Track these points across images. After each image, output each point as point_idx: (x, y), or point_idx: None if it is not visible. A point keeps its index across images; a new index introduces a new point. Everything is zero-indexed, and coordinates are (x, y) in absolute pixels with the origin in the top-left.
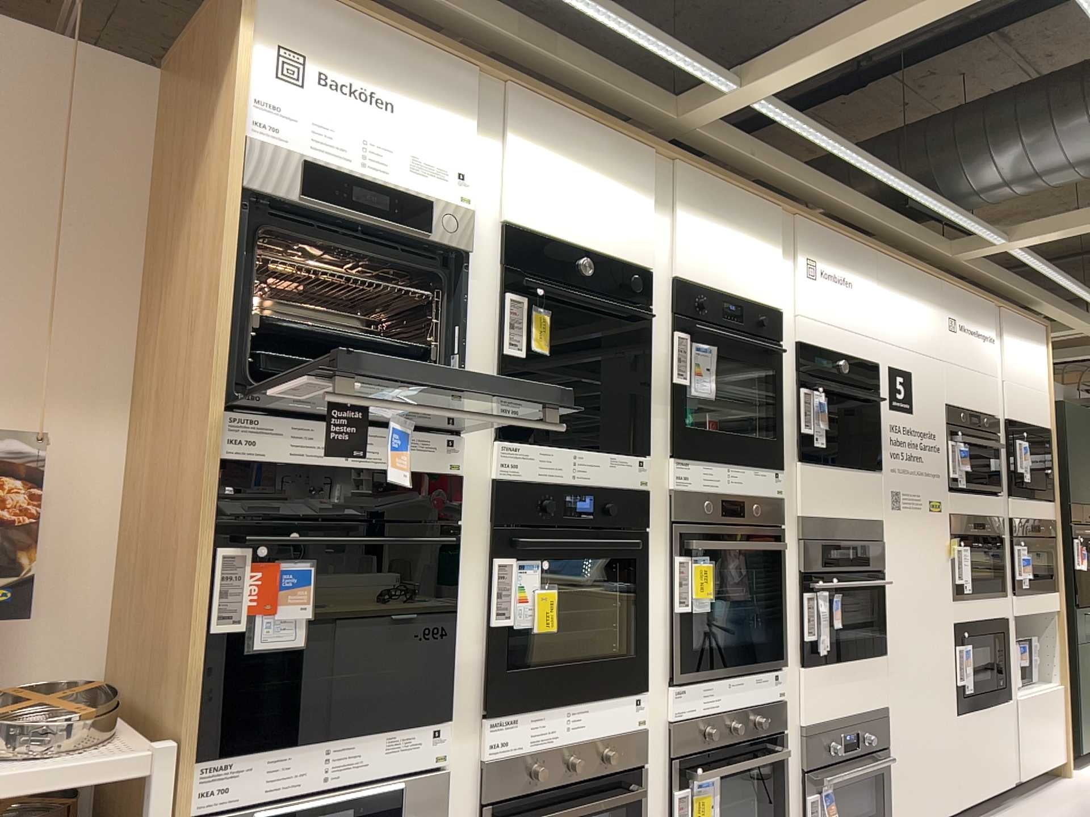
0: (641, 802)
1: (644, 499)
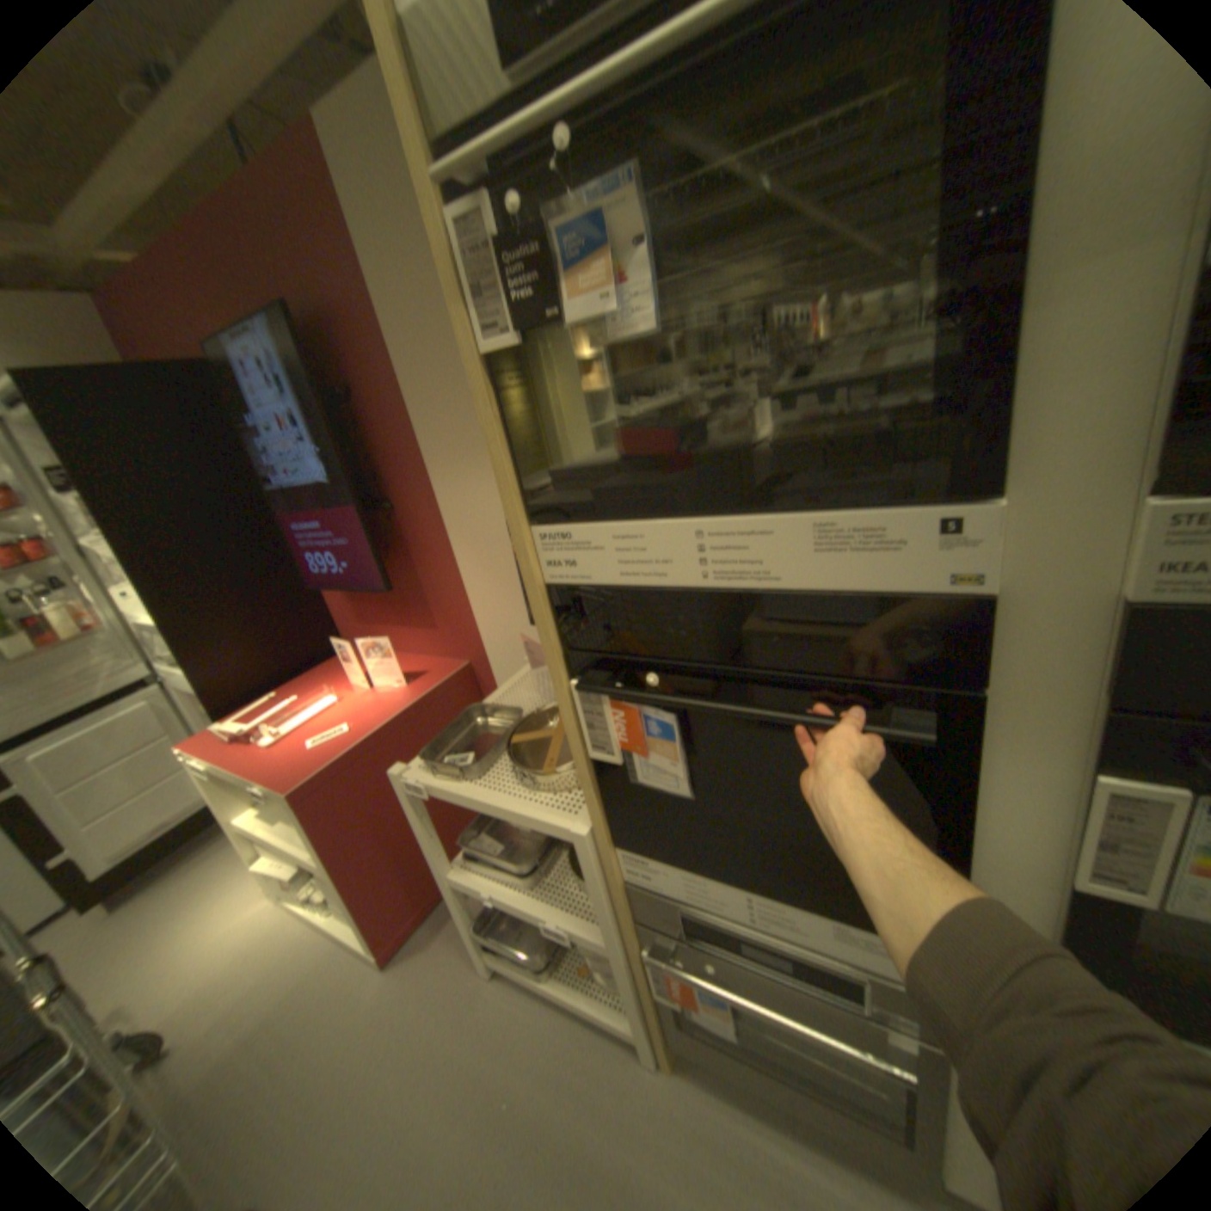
0: None
1: None
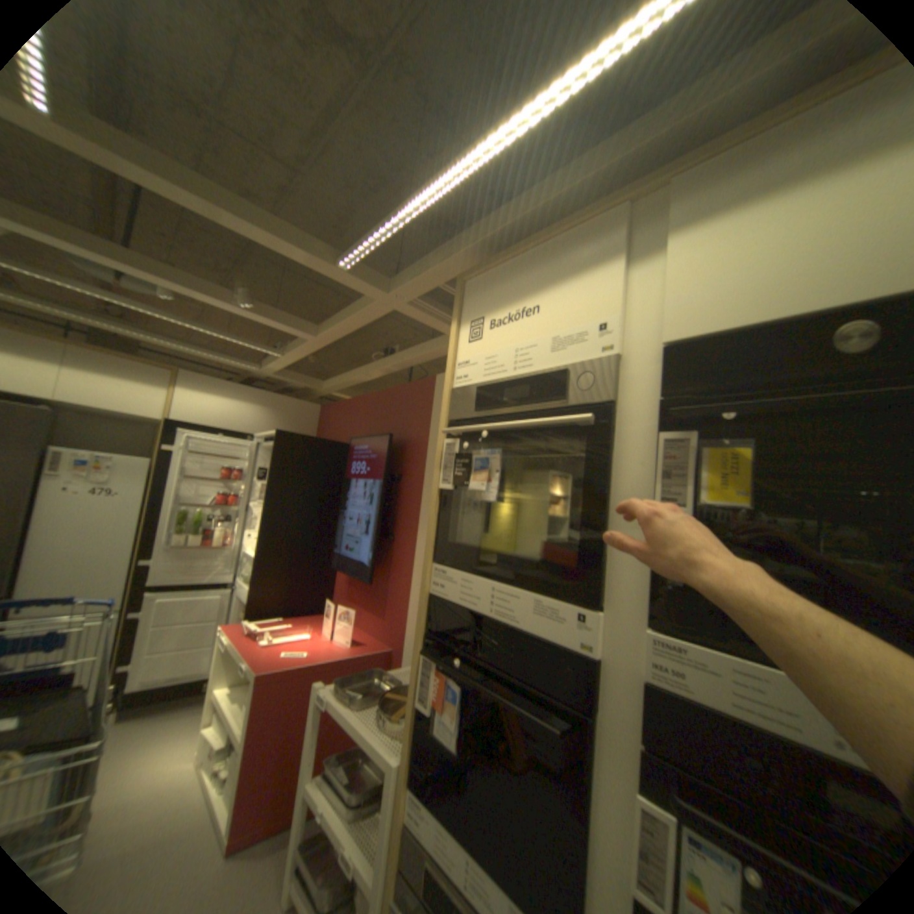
0: None
1: None
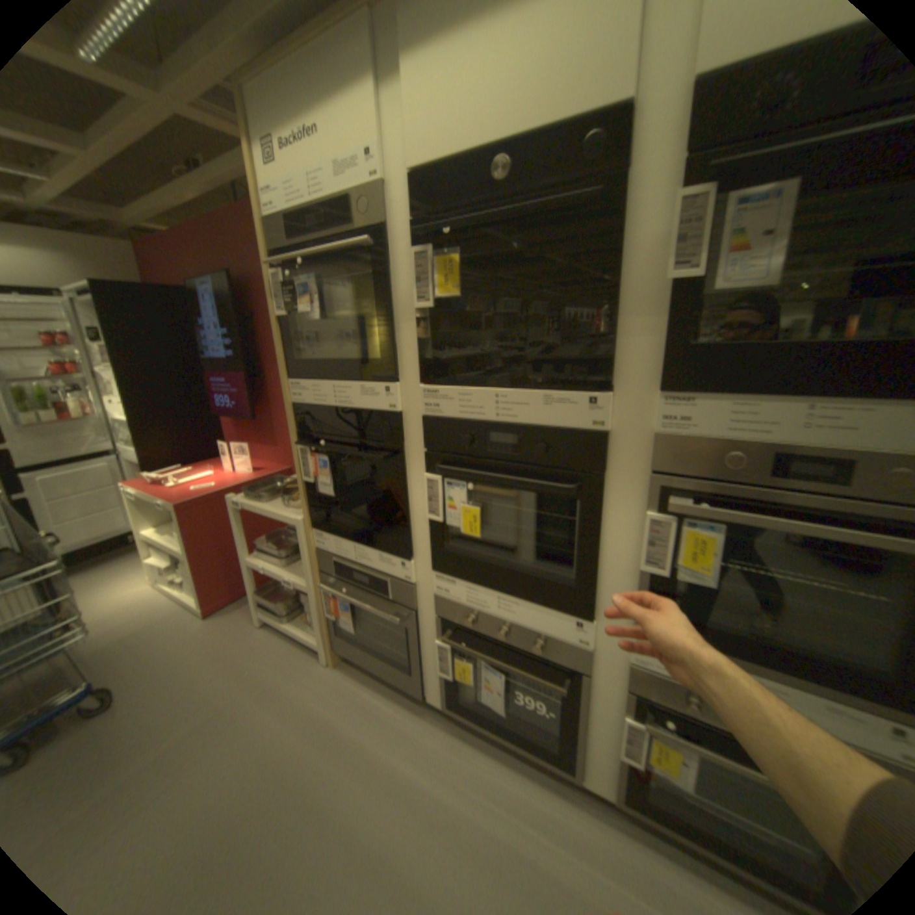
0: (583, 710)
1: (601, 445)
